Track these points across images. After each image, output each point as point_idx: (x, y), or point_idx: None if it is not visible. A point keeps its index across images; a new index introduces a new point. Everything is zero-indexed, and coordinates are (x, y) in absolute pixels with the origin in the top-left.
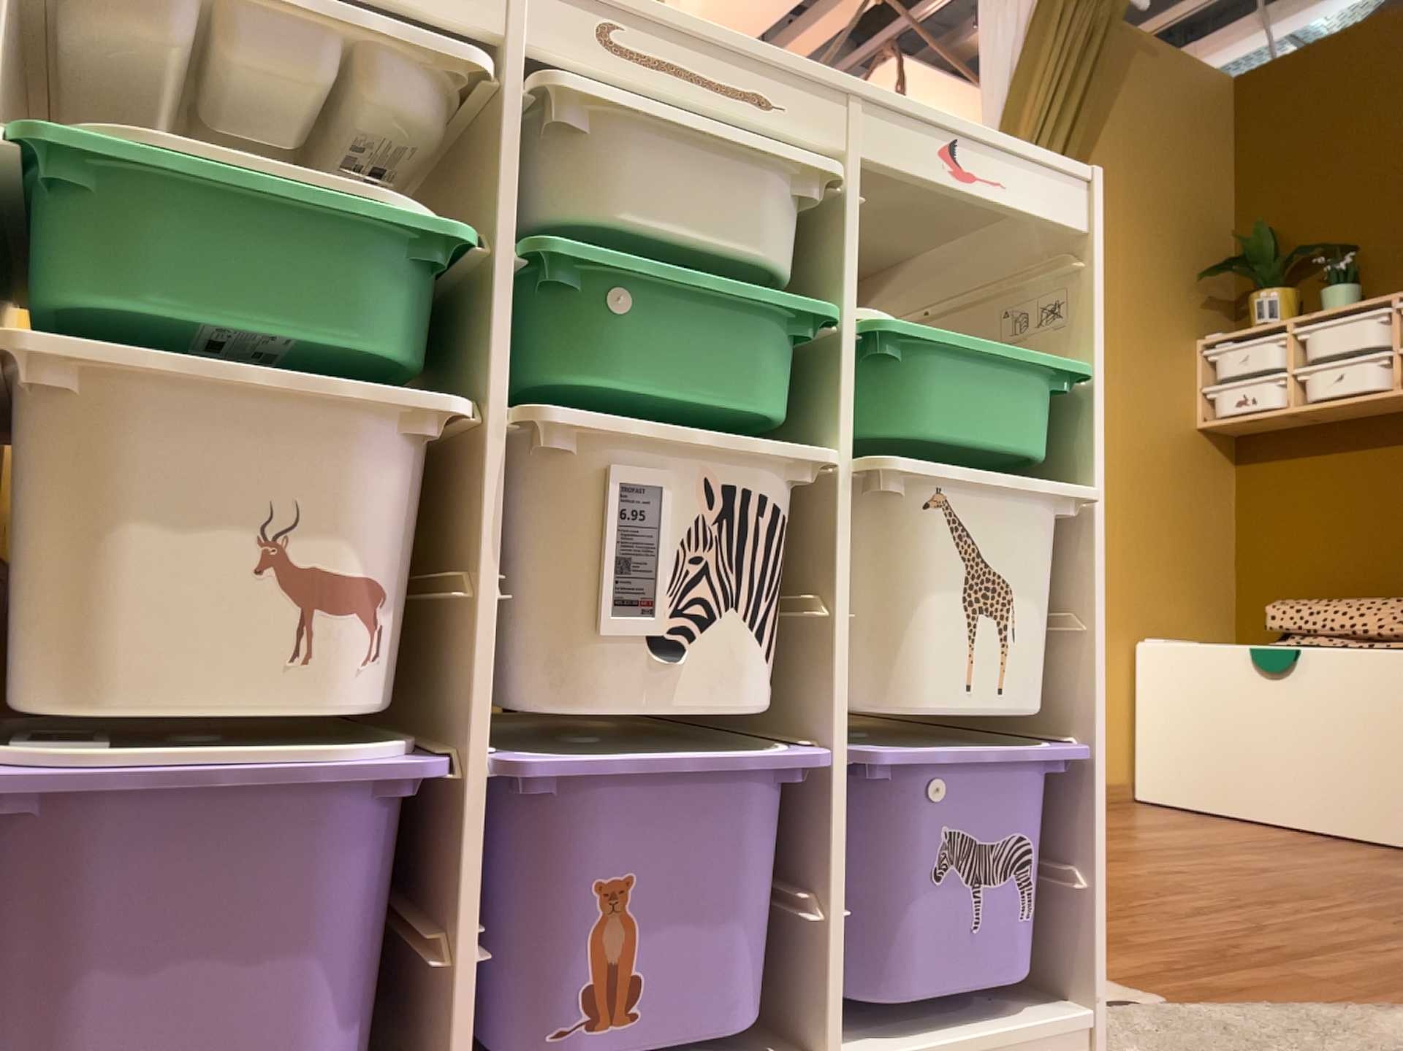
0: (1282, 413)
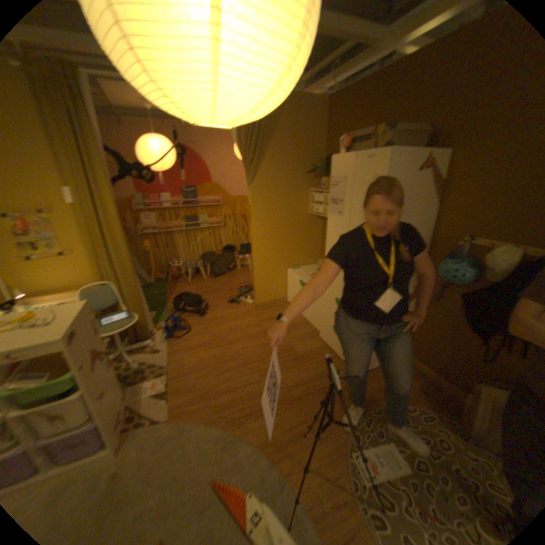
0: (323, 216)
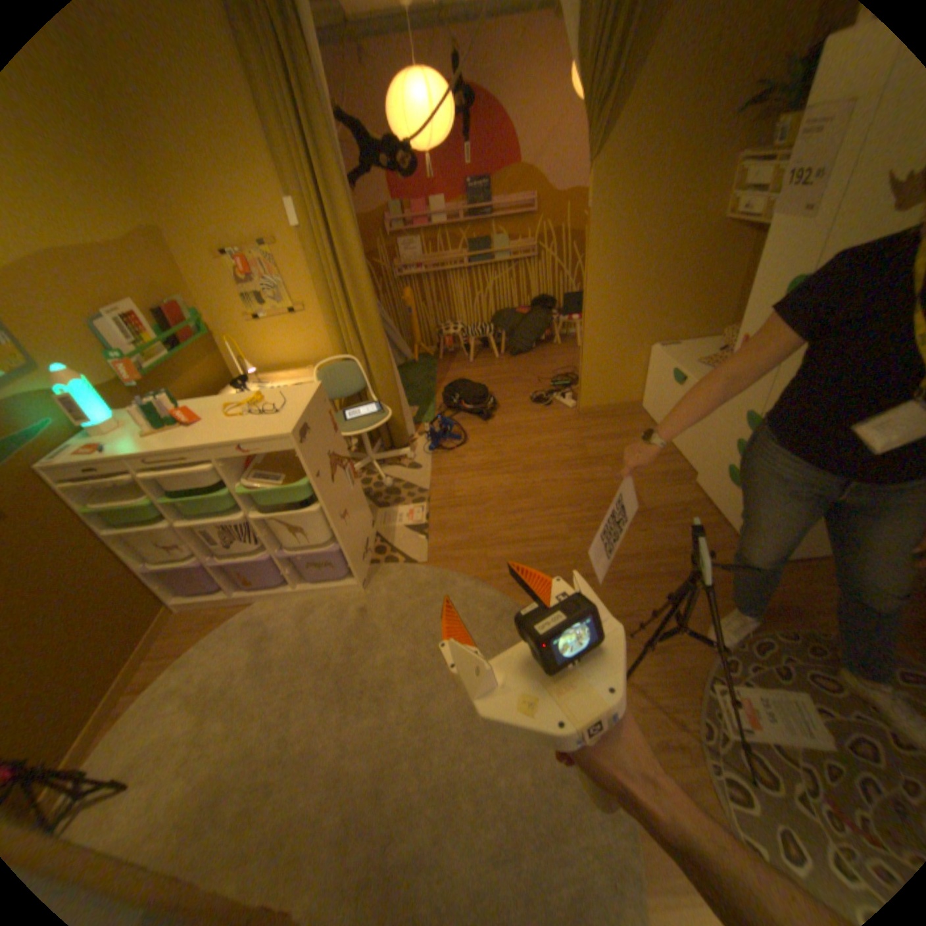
0: (762, 221)
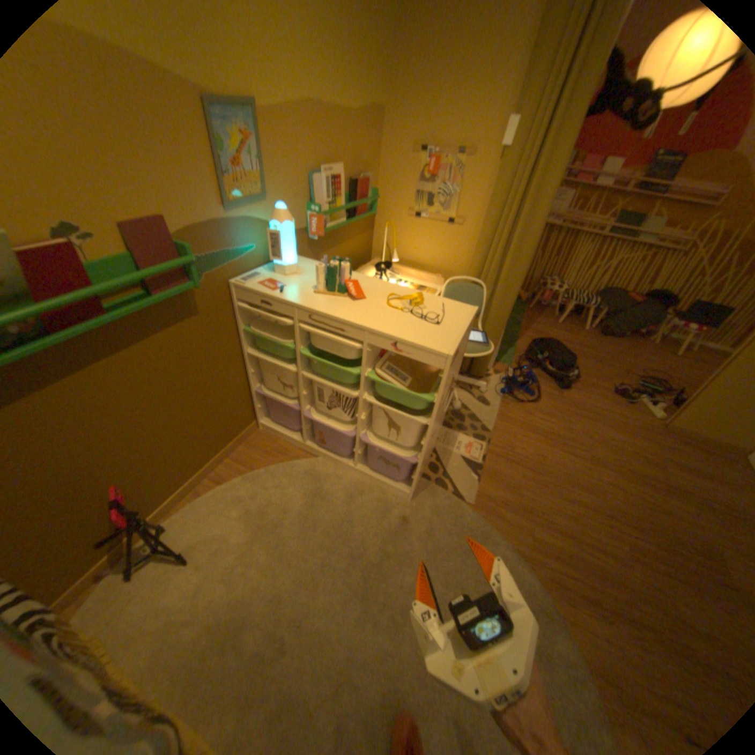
0: None
